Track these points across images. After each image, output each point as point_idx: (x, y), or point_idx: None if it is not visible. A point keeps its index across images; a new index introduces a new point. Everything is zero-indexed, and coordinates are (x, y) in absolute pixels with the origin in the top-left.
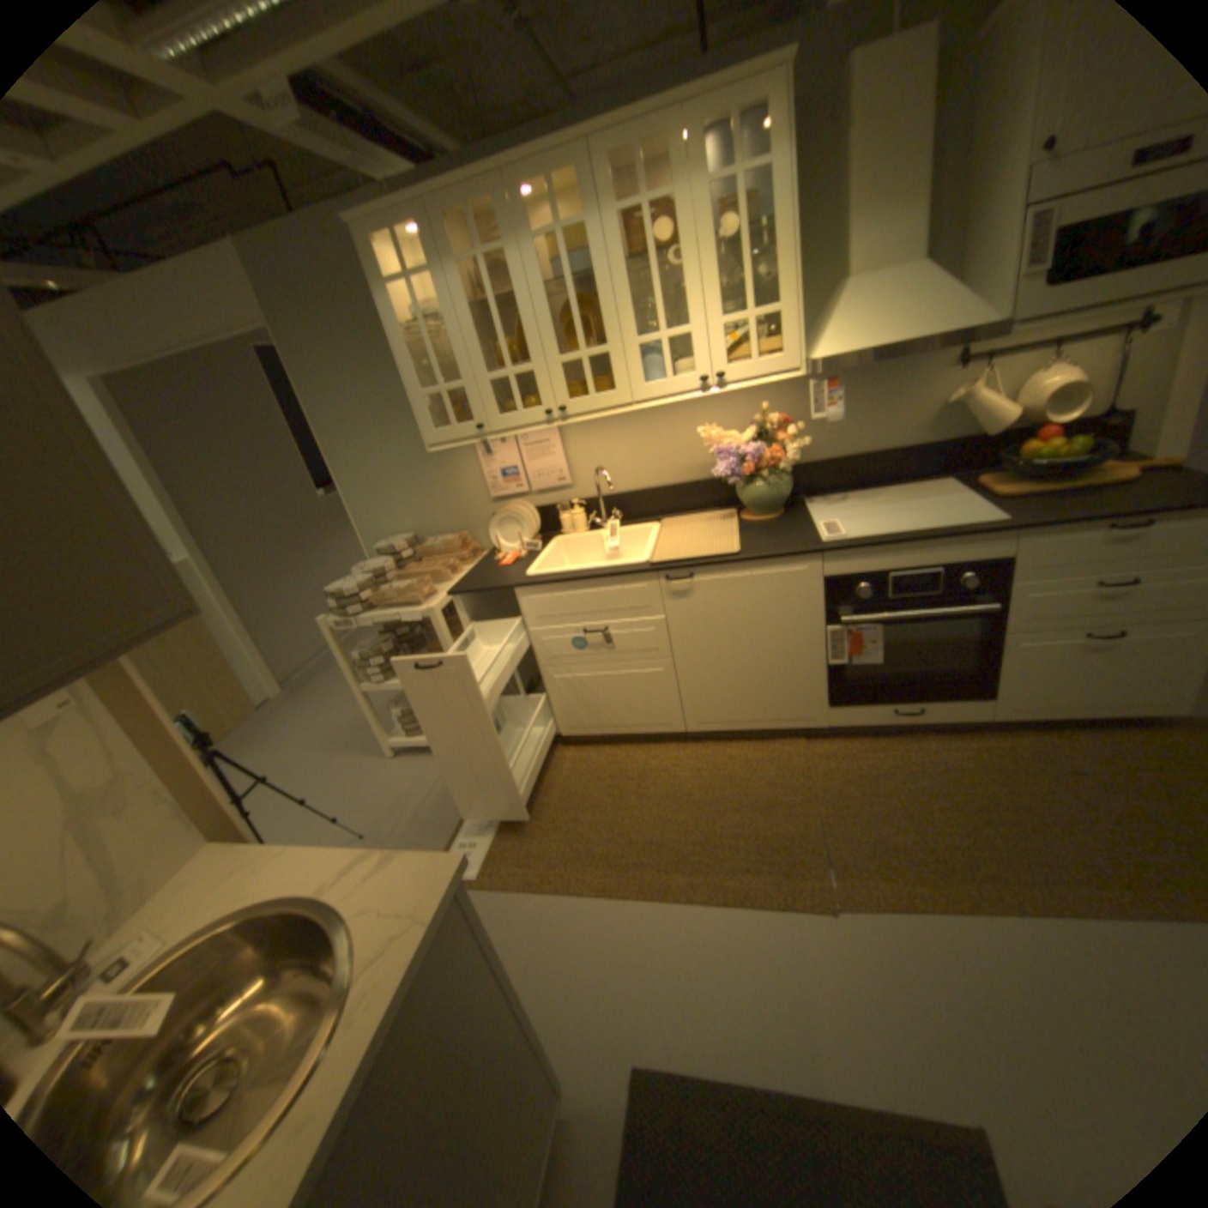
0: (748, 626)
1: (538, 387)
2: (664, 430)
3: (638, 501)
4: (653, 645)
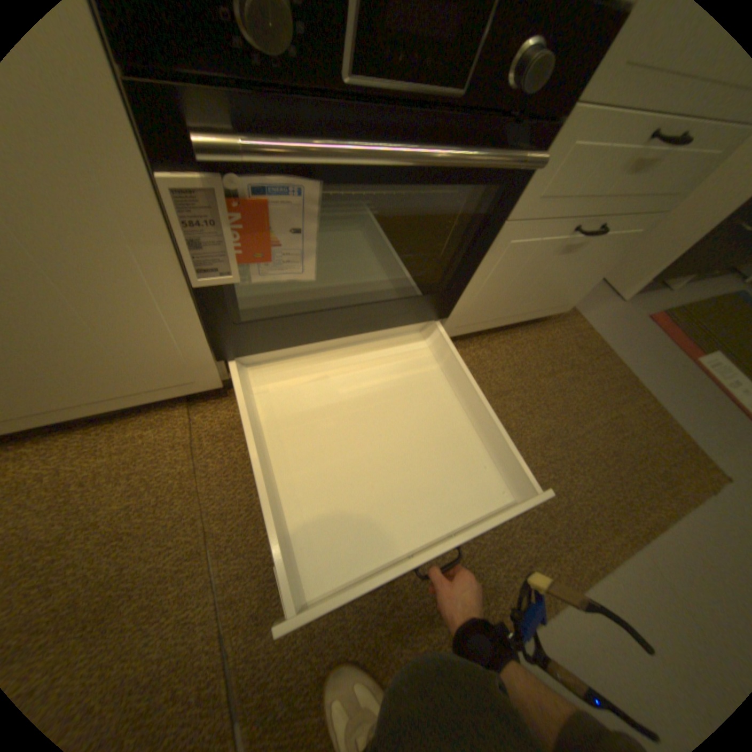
0: None
1: None
2: None
3: None
4: None
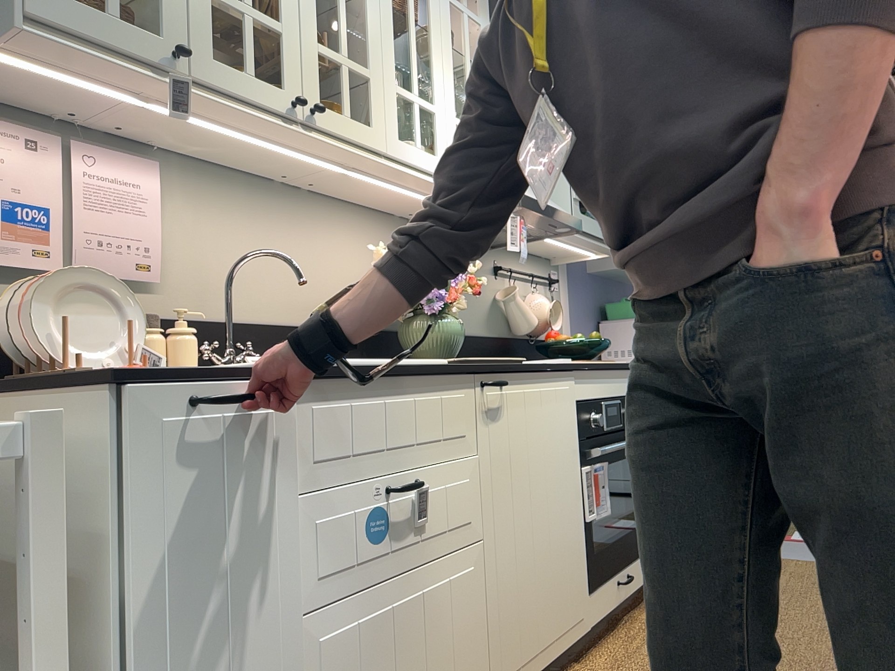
0: (541, 468)
1: (282, 59)
2: (301, 244)
3: (261, 340)
4: (466, 512)
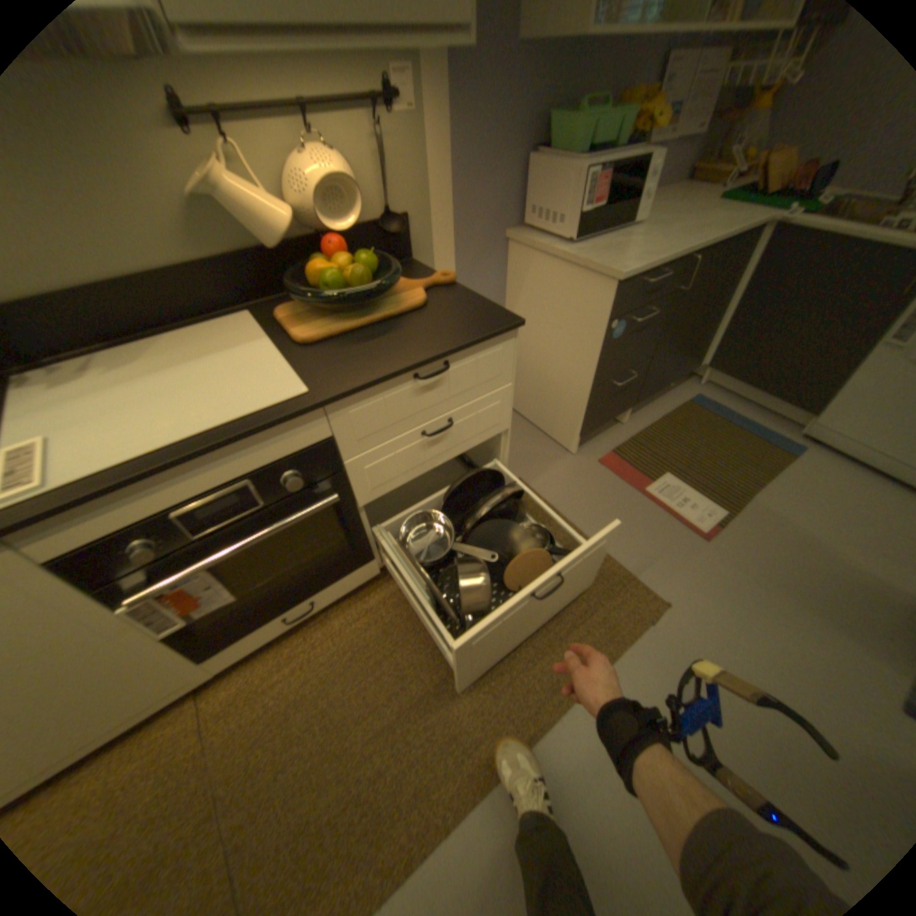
0: None
1: None
2: None
3: None
4: None
